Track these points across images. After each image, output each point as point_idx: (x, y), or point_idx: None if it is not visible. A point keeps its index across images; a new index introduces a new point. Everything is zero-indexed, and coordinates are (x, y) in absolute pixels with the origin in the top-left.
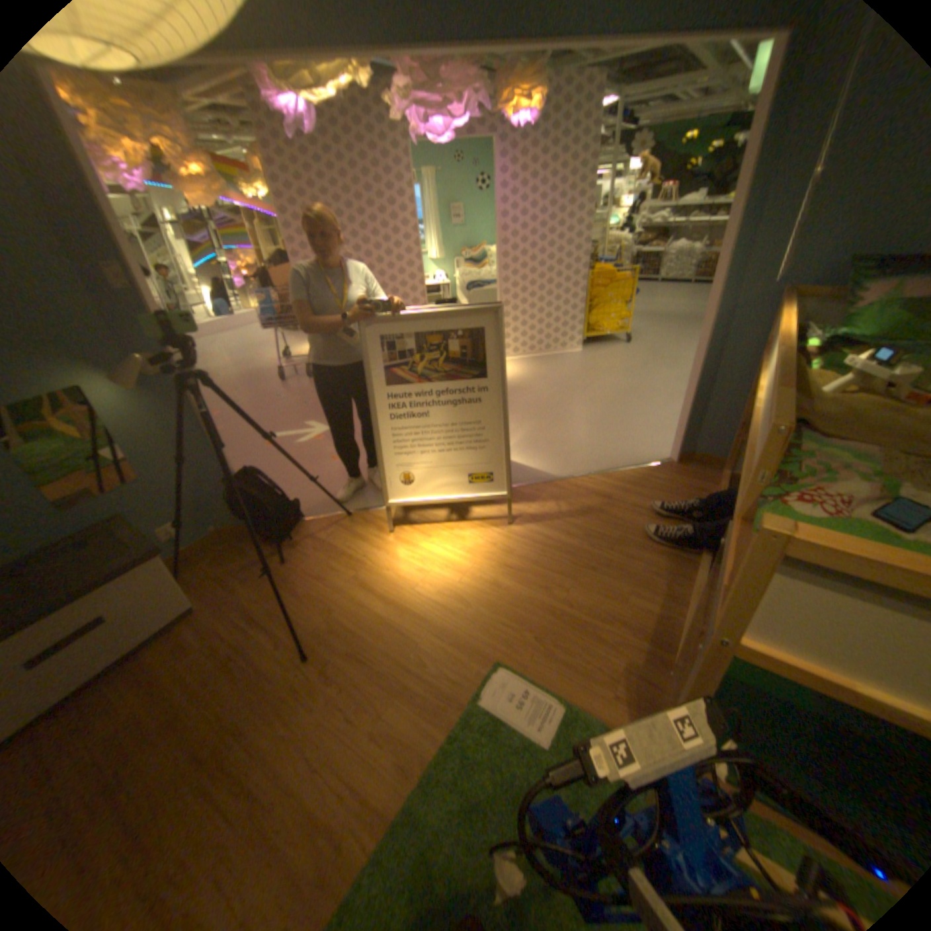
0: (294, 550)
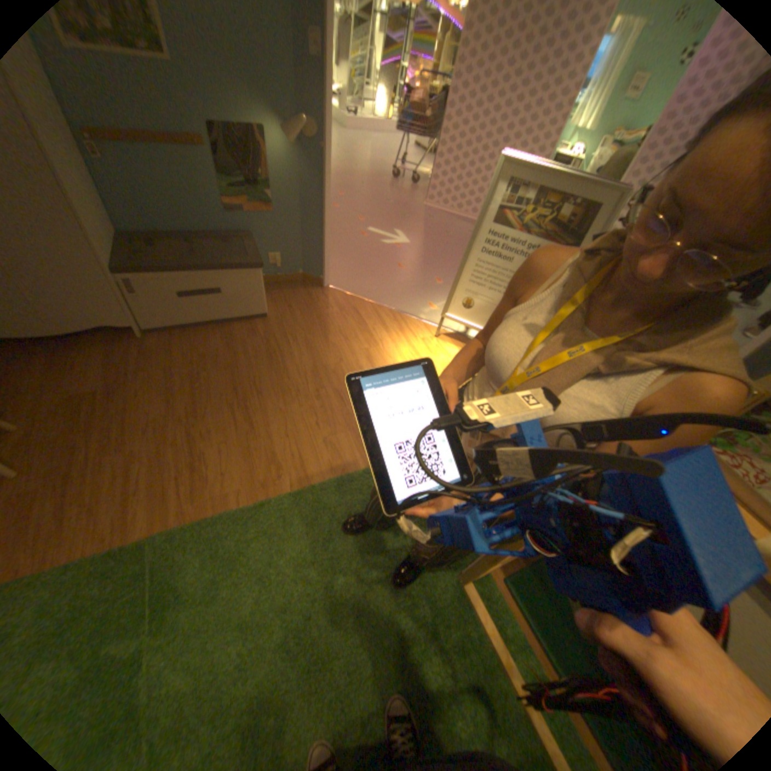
0: (339, 312)
